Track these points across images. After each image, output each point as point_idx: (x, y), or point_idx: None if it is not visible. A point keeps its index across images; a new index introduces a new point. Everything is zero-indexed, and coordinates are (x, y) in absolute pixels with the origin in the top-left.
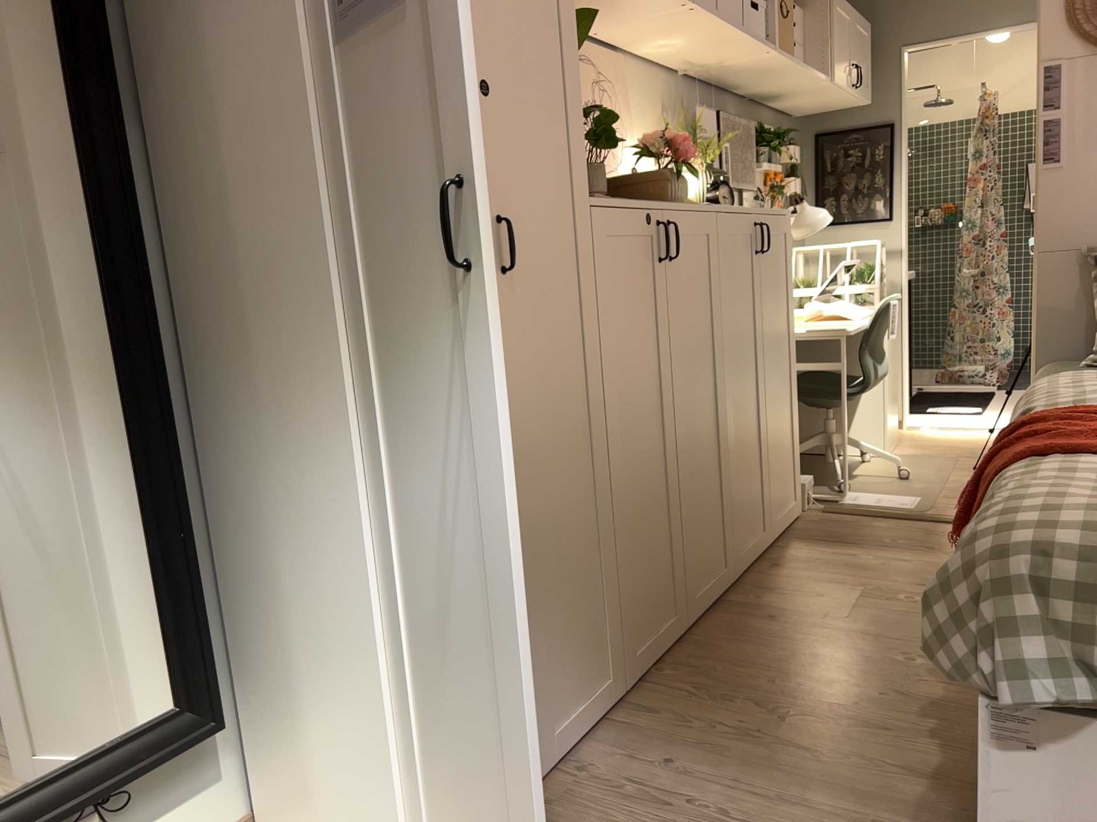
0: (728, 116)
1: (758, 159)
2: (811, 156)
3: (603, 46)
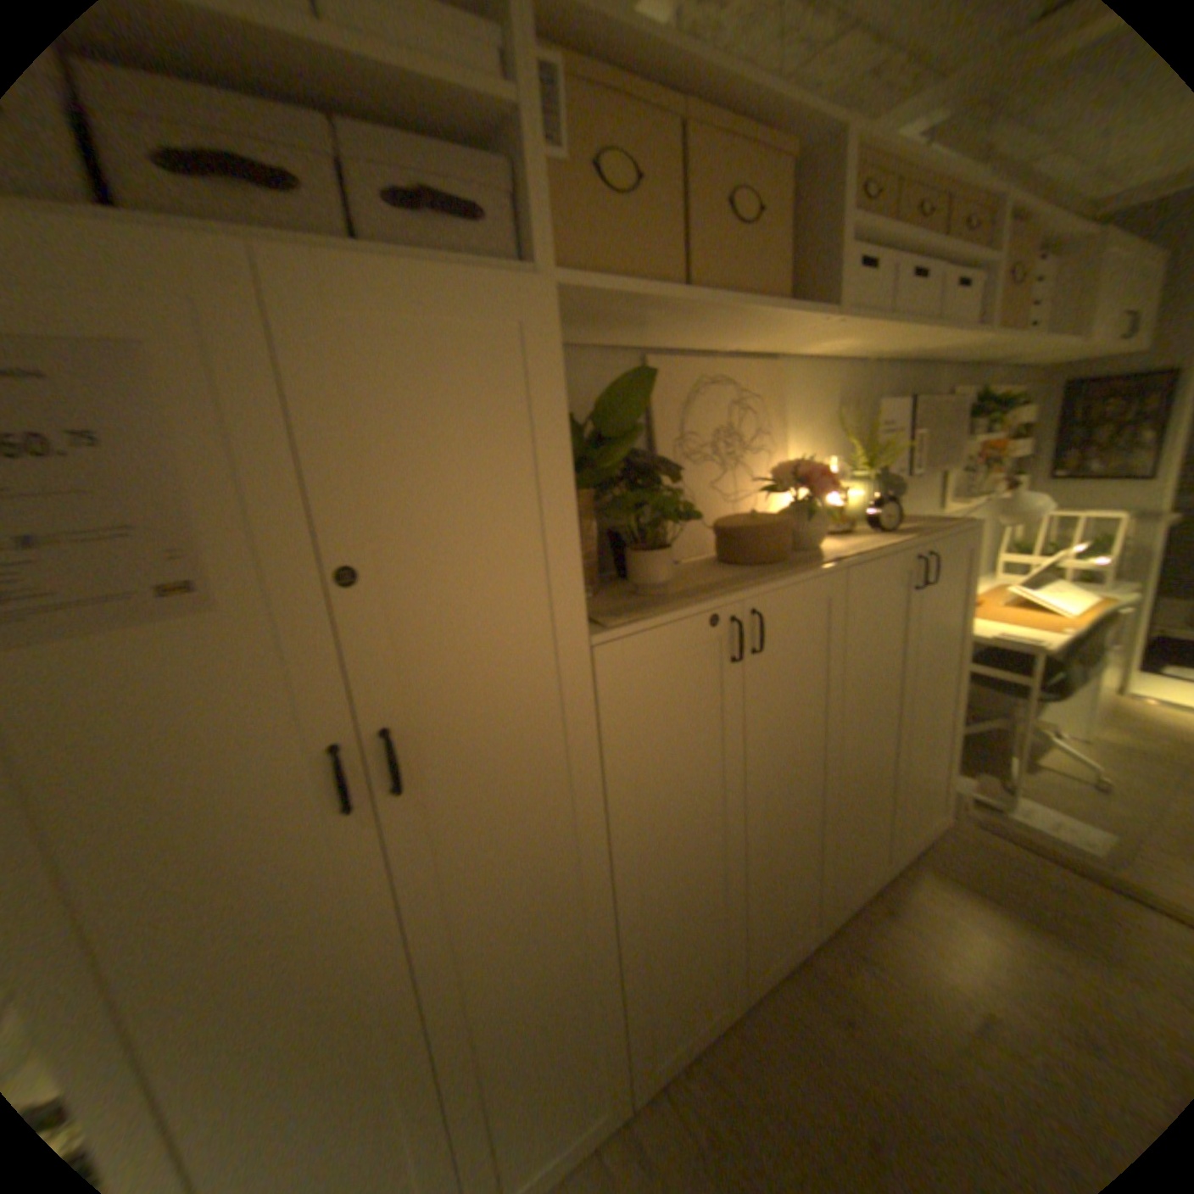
0: (939, 388)
1: (977, 426)
2: (1055, 405)
3: (754, 355)
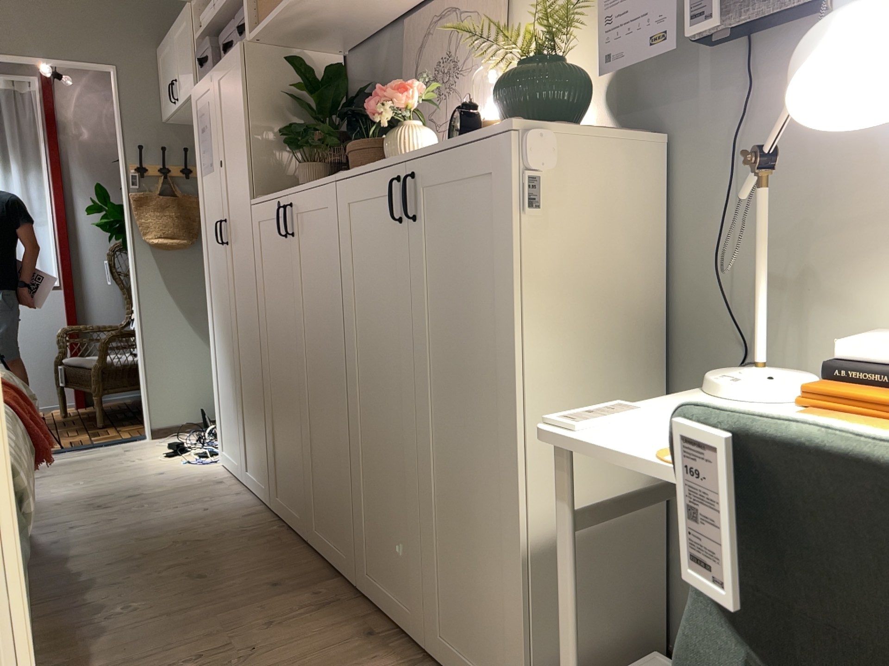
0: None
1: None
2: None
3: None
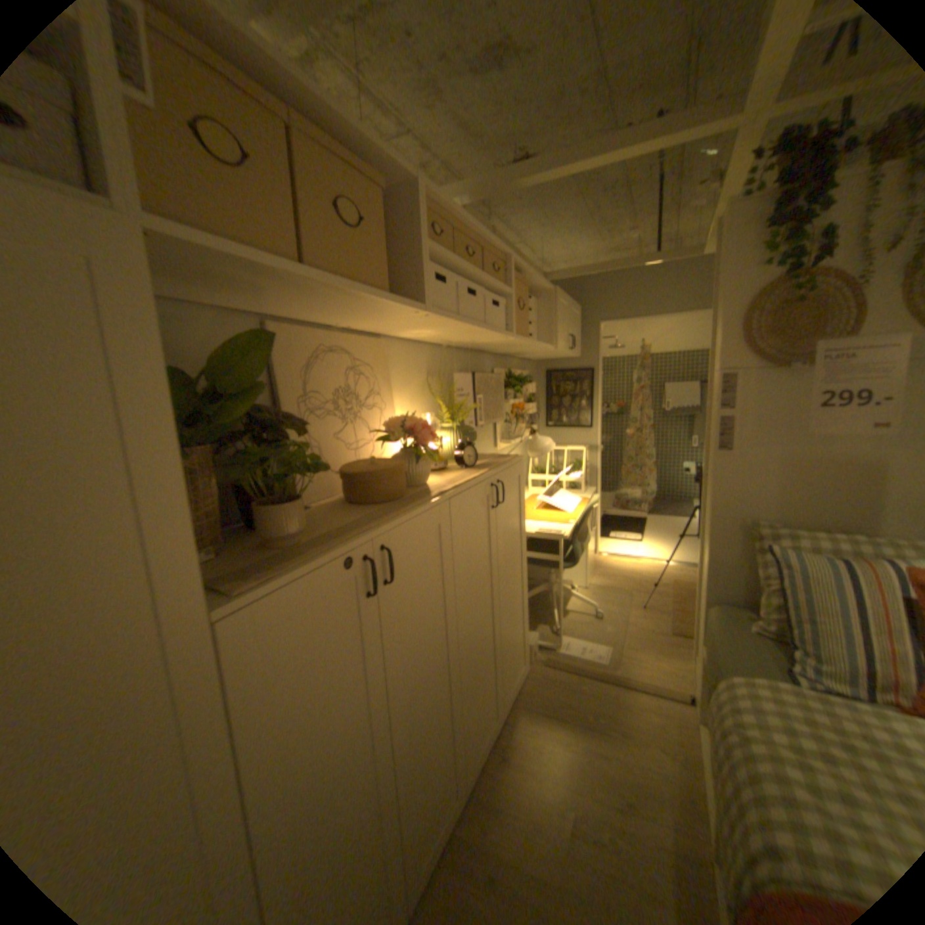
0: (485, 368)
1: (508, 393)
2: (543, 383)
3: (363, 332)
